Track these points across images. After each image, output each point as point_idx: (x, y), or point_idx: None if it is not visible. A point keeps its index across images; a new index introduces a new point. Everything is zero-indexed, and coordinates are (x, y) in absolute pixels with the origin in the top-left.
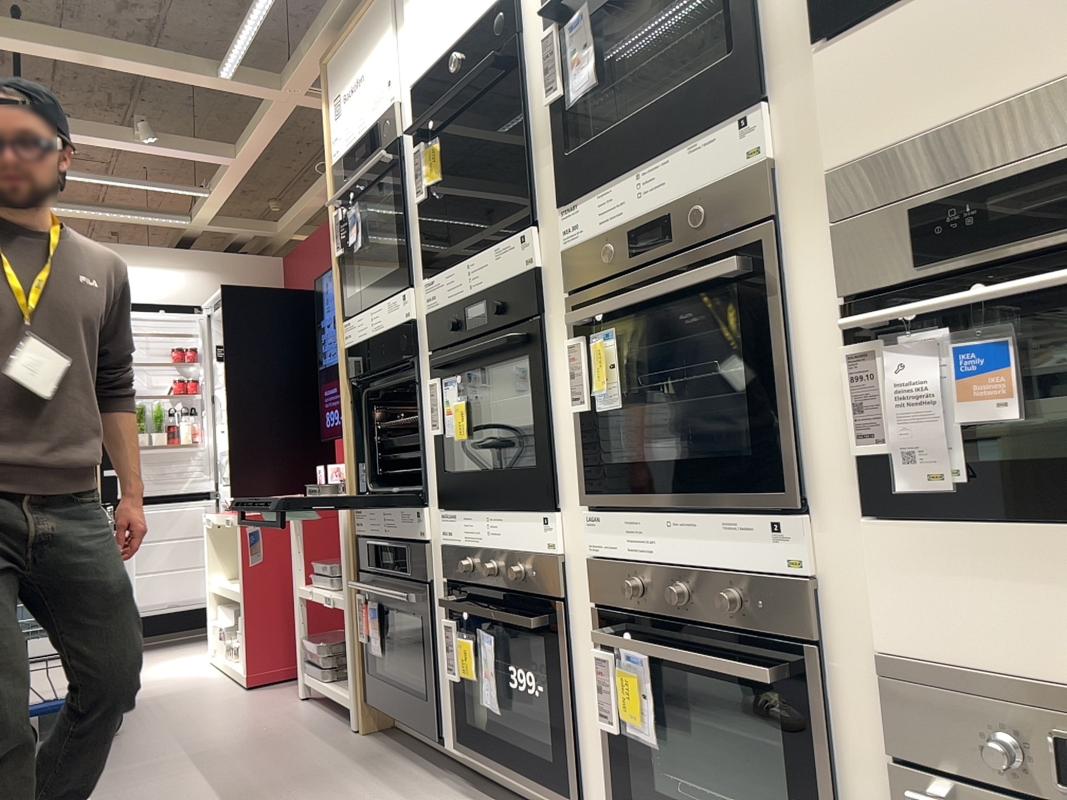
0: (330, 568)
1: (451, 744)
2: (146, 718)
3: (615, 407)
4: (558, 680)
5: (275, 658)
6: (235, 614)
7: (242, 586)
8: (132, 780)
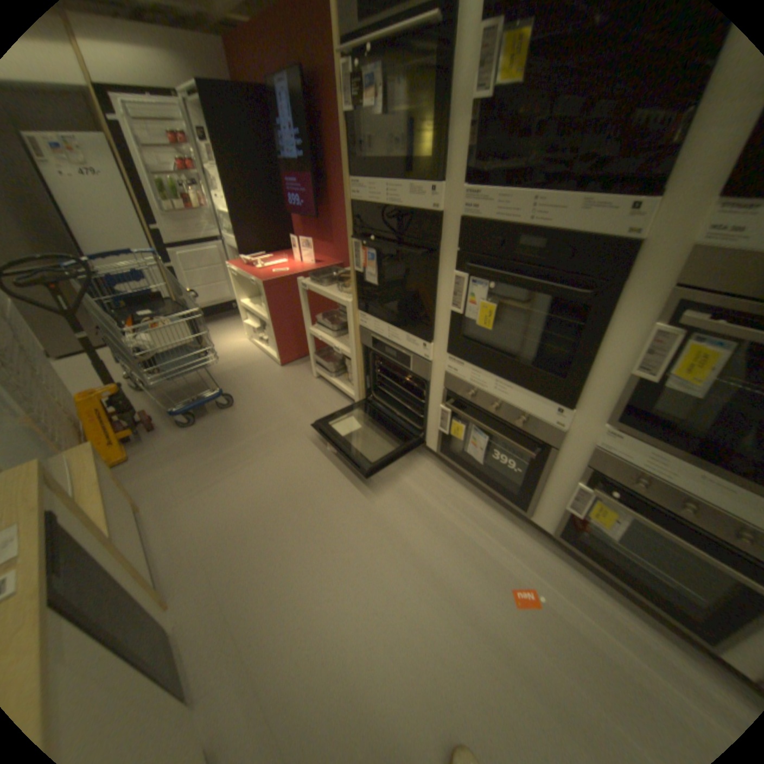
0: (331, 328)
1: (432, 447)
2: (240, 393)
3: (693, 394)
4: (536, 474)
5: (292, 352)
6: (265, 329)
7: (270, 321)
8: (262, 450)
